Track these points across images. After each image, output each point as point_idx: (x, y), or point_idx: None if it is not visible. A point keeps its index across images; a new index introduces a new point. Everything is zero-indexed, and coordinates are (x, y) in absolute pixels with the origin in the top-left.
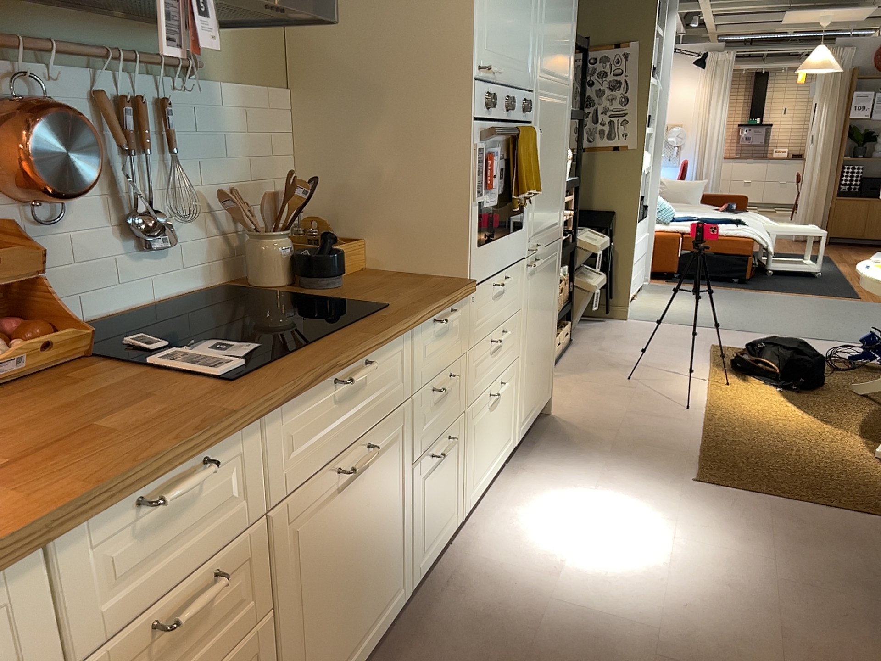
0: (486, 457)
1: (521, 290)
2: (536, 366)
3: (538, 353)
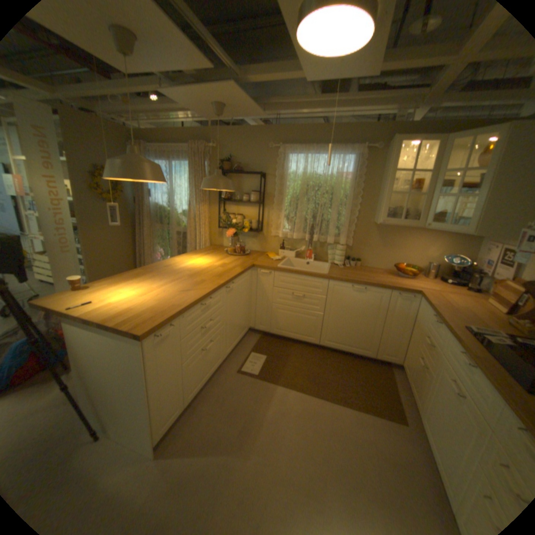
0: None
1: None
2: None
3: None
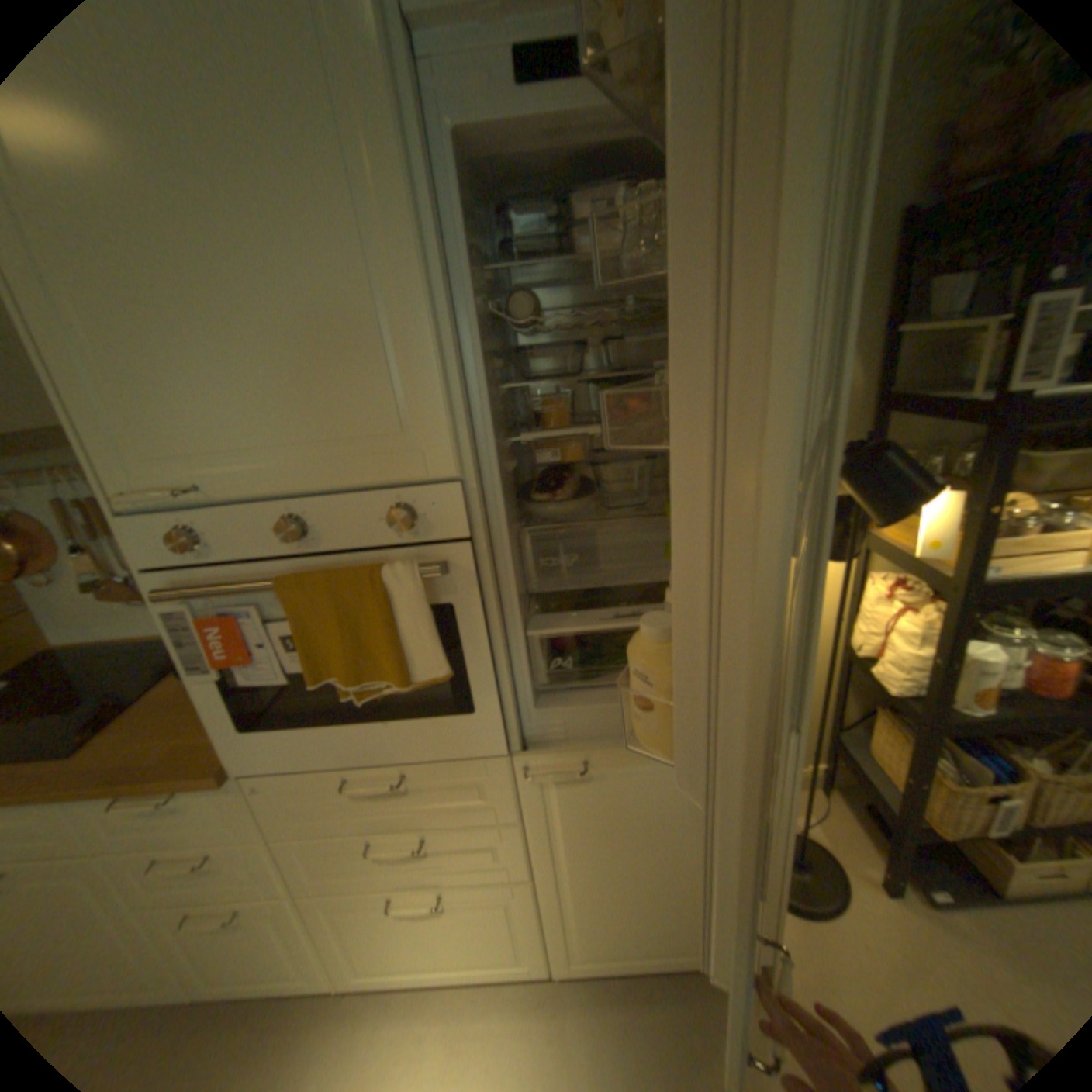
0: (400, 961)
1: (500, 800)
2: (635, 909)
3: (647, 895)
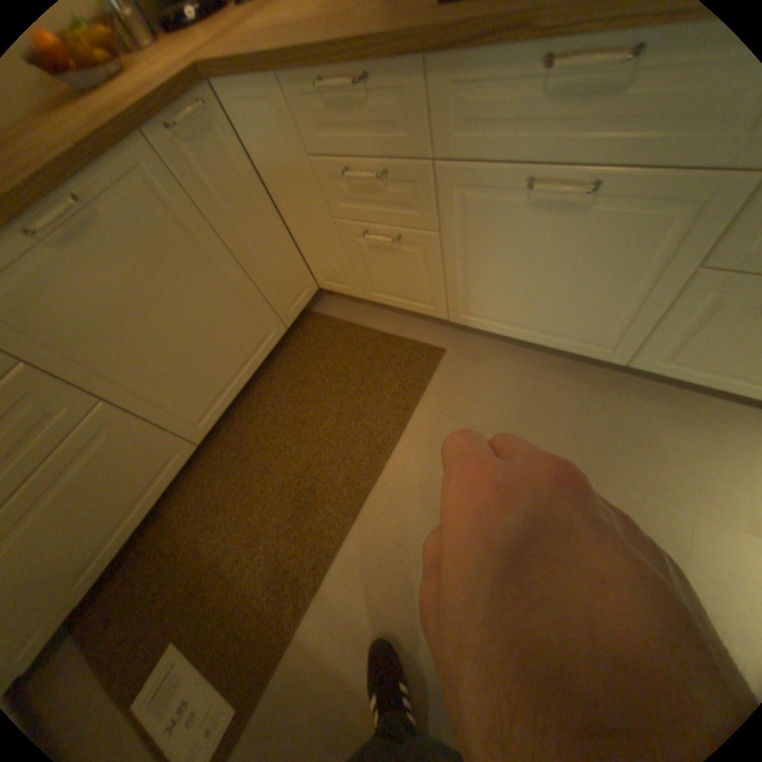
0: None
1: None
2: None
3: None
